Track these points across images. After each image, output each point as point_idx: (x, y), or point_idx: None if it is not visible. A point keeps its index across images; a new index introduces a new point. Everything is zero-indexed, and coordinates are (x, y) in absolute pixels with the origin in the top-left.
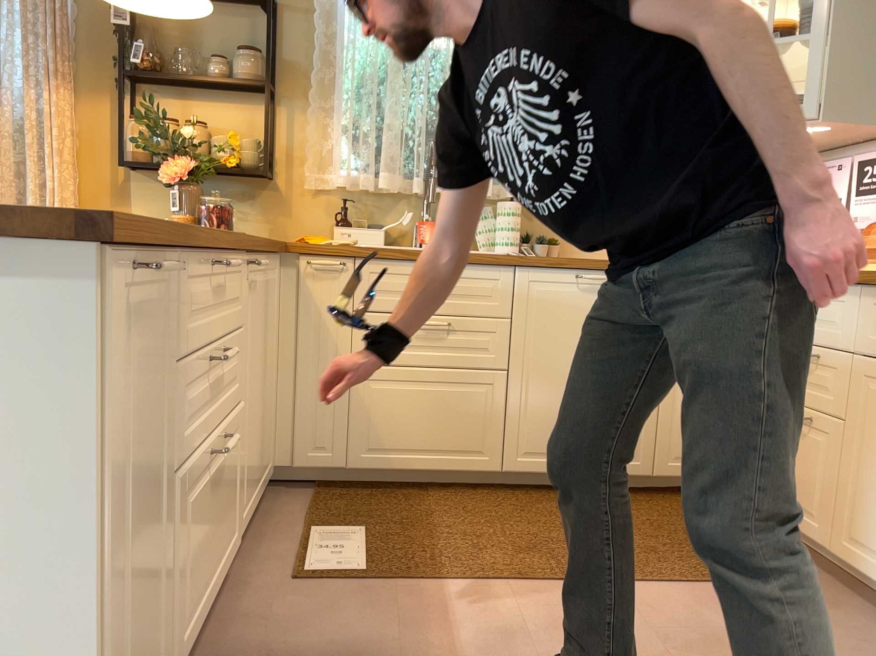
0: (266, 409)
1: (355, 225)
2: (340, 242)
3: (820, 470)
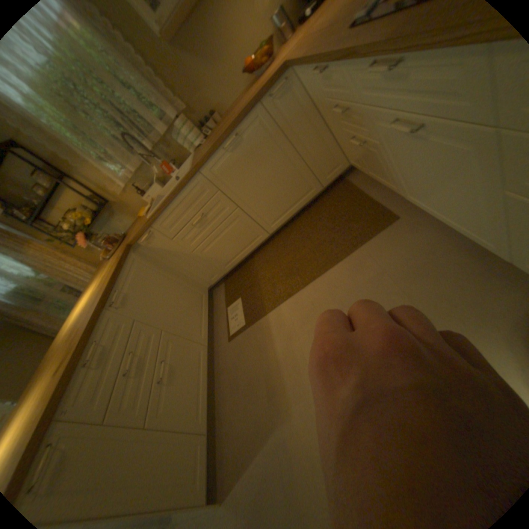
0: (183, 293)
1: (148, 188)
2: (150, 202)
3: (382, 164)
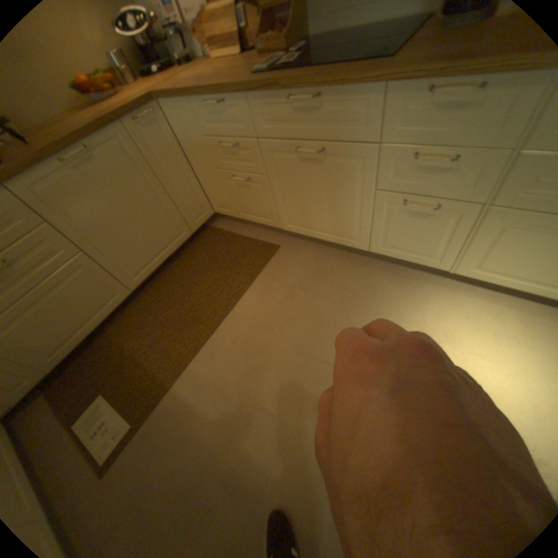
0: None
1: None
2: None
3: (263, 199)
